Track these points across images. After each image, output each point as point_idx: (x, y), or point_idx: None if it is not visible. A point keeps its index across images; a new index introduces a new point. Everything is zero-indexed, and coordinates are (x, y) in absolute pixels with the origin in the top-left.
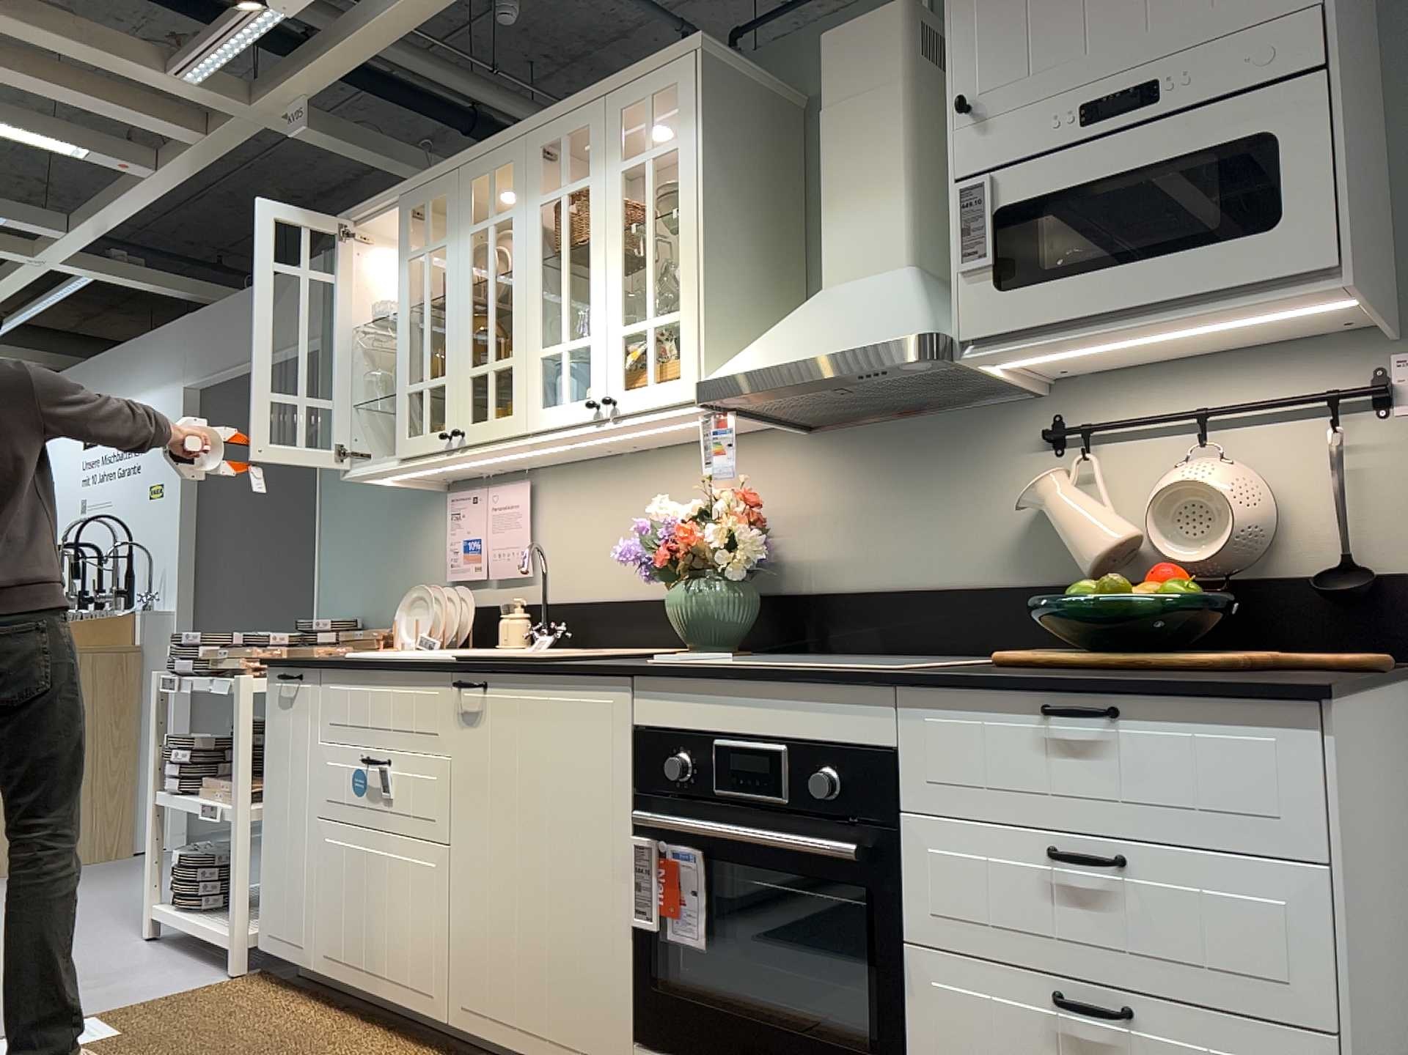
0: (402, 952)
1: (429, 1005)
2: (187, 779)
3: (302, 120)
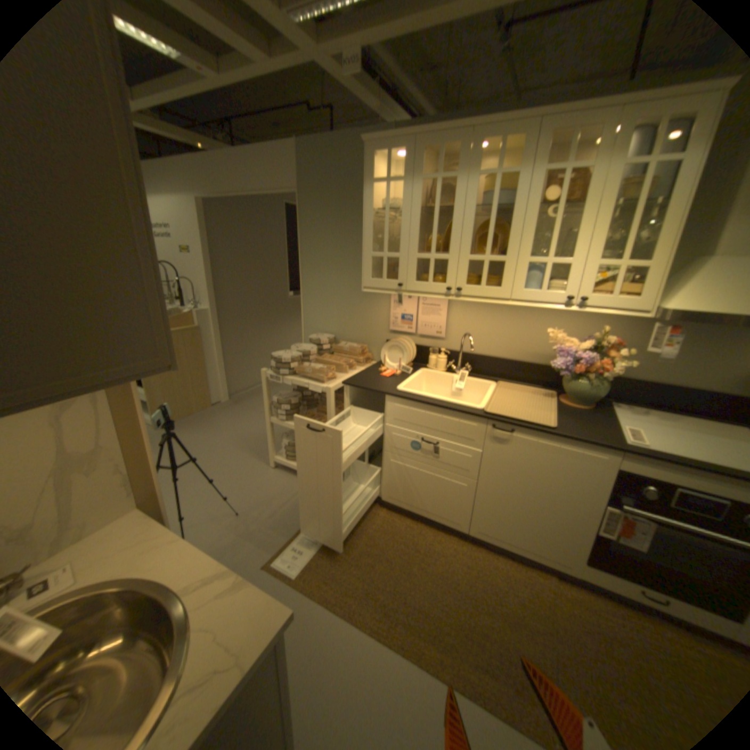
0: (442, 508)
1: (457, 527)
2: (287, 415)
3: (354, 62)
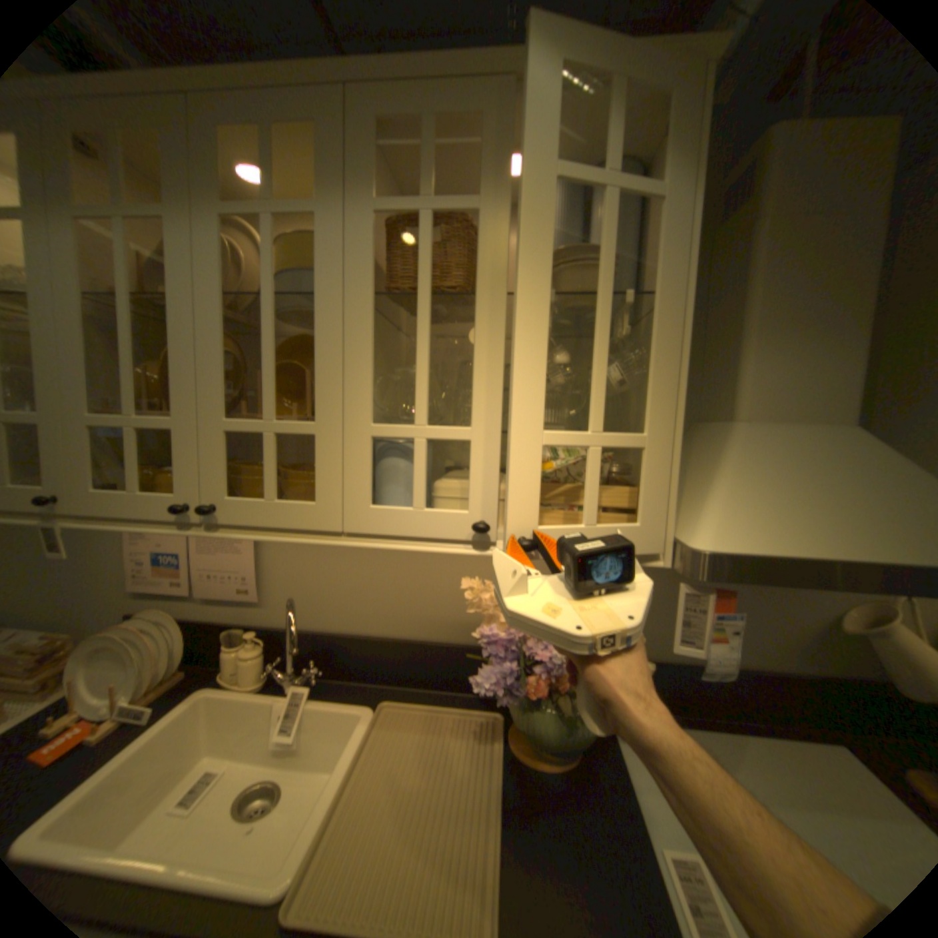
0: None
1: None
2: None
3: None
